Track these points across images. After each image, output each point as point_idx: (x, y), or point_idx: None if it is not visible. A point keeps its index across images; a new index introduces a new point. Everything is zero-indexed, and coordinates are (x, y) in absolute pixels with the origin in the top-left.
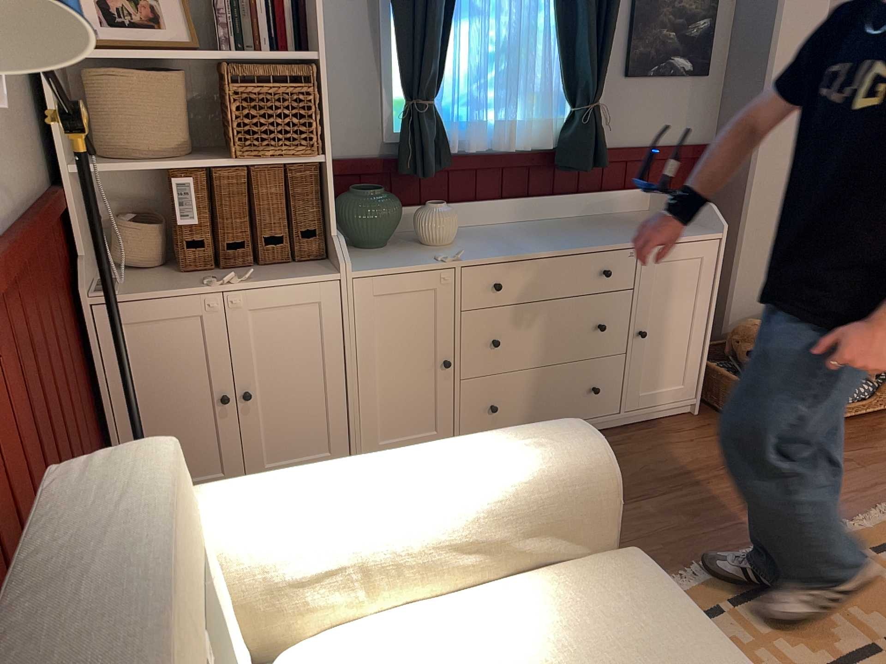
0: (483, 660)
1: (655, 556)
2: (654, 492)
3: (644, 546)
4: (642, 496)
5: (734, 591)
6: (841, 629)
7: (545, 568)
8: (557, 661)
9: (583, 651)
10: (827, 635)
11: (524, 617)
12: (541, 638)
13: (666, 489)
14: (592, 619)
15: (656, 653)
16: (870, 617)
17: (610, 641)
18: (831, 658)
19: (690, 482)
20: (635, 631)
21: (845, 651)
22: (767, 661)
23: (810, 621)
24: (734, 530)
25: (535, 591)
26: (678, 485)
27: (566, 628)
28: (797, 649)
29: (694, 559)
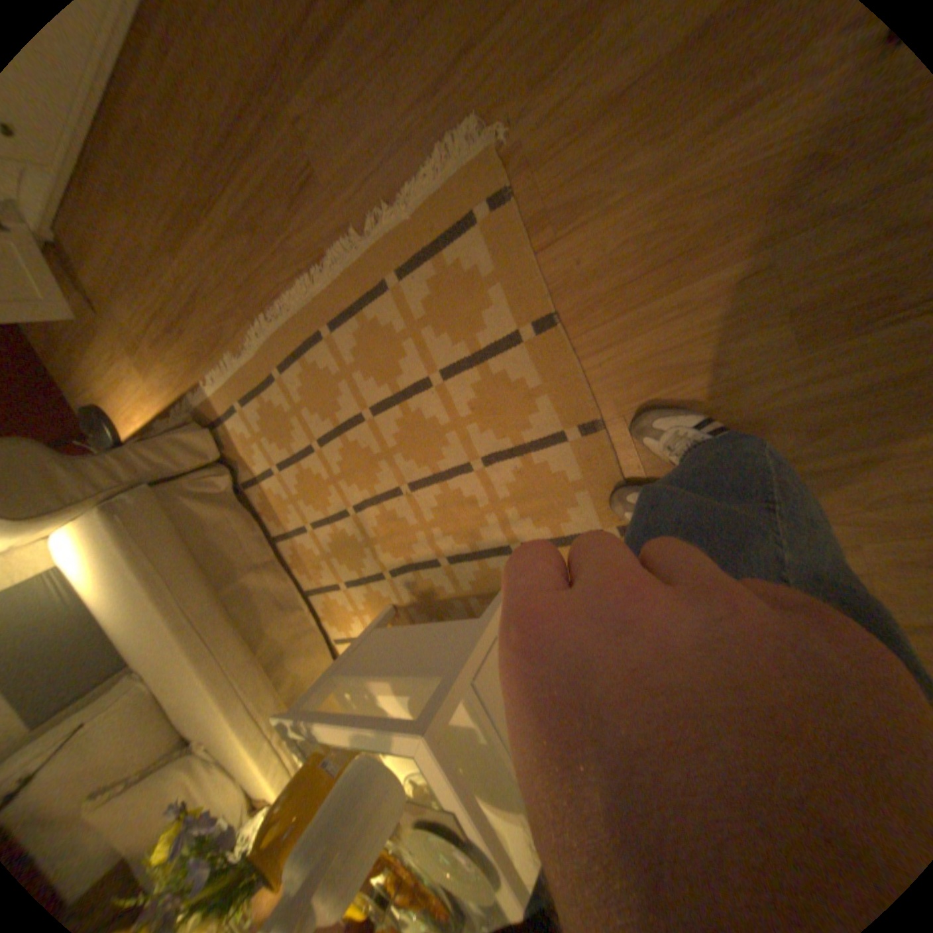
0: (81, 569)
1: (231, 307)
2: (215, 182)
3: (222, 292)
4: (207, 195)
5: (279, 353)
6: (343, 393)
7: (71, 518)
8: (95, 578)
9: (99, 576)
10: (332, 400)
11: (78, 551)
12: (87, 565)
13: (223, 169)
14: (94, 560)
15: (116, 585)
16: (365, 379)
17: (103, 573)
18: (331, 421)
19: (241, 141)
20: (107, 571)
21: (341, 415)
22: (295, 424)
23: (324, 385)
24: (282, 249)
25: (75, 535)
26: (232, 156)
27: (90, 562)
28: (313, 412)
29: (255, 306)
